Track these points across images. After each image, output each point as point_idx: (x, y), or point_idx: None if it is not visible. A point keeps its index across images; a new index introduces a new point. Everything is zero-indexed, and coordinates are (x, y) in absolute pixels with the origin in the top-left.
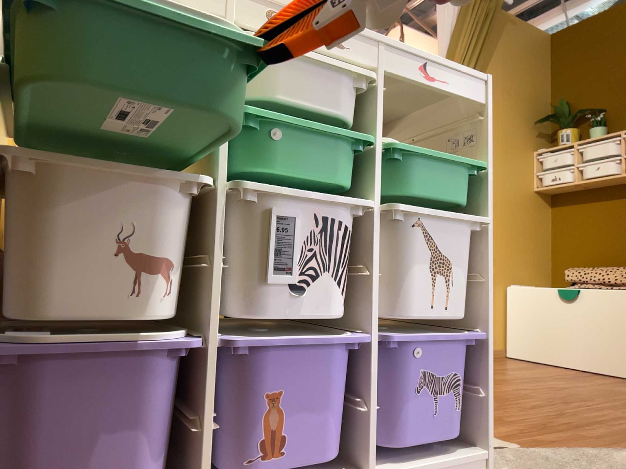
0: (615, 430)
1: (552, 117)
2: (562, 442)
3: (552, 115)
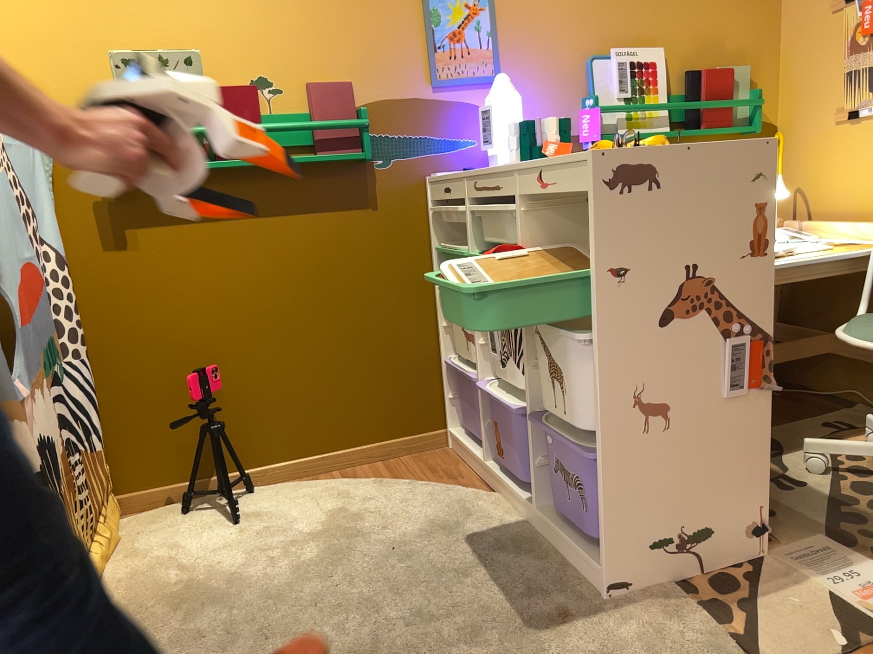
0: None
1: None
2: None
3: None
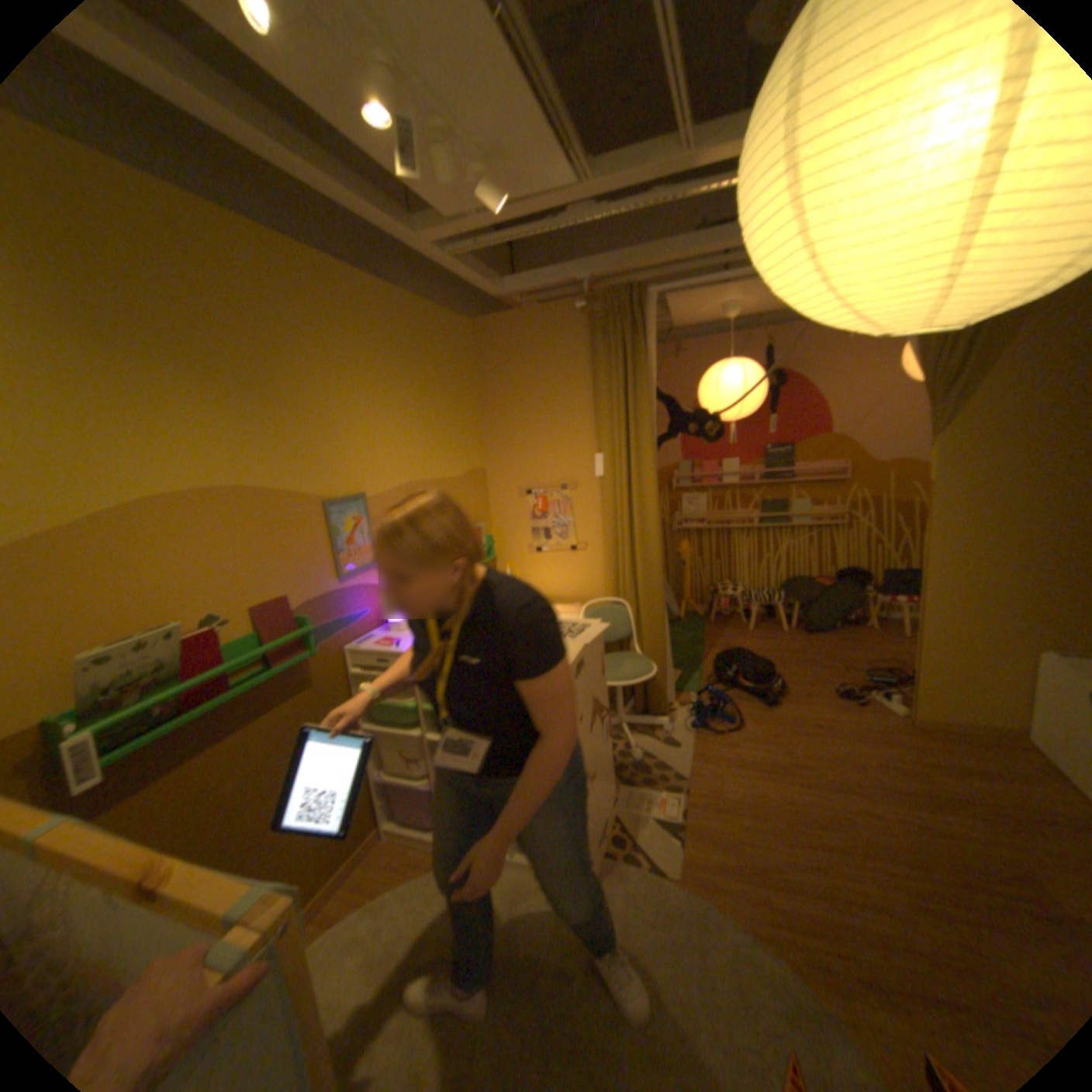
0: (818, 924)
1: None
2: (723, 903)
3: None
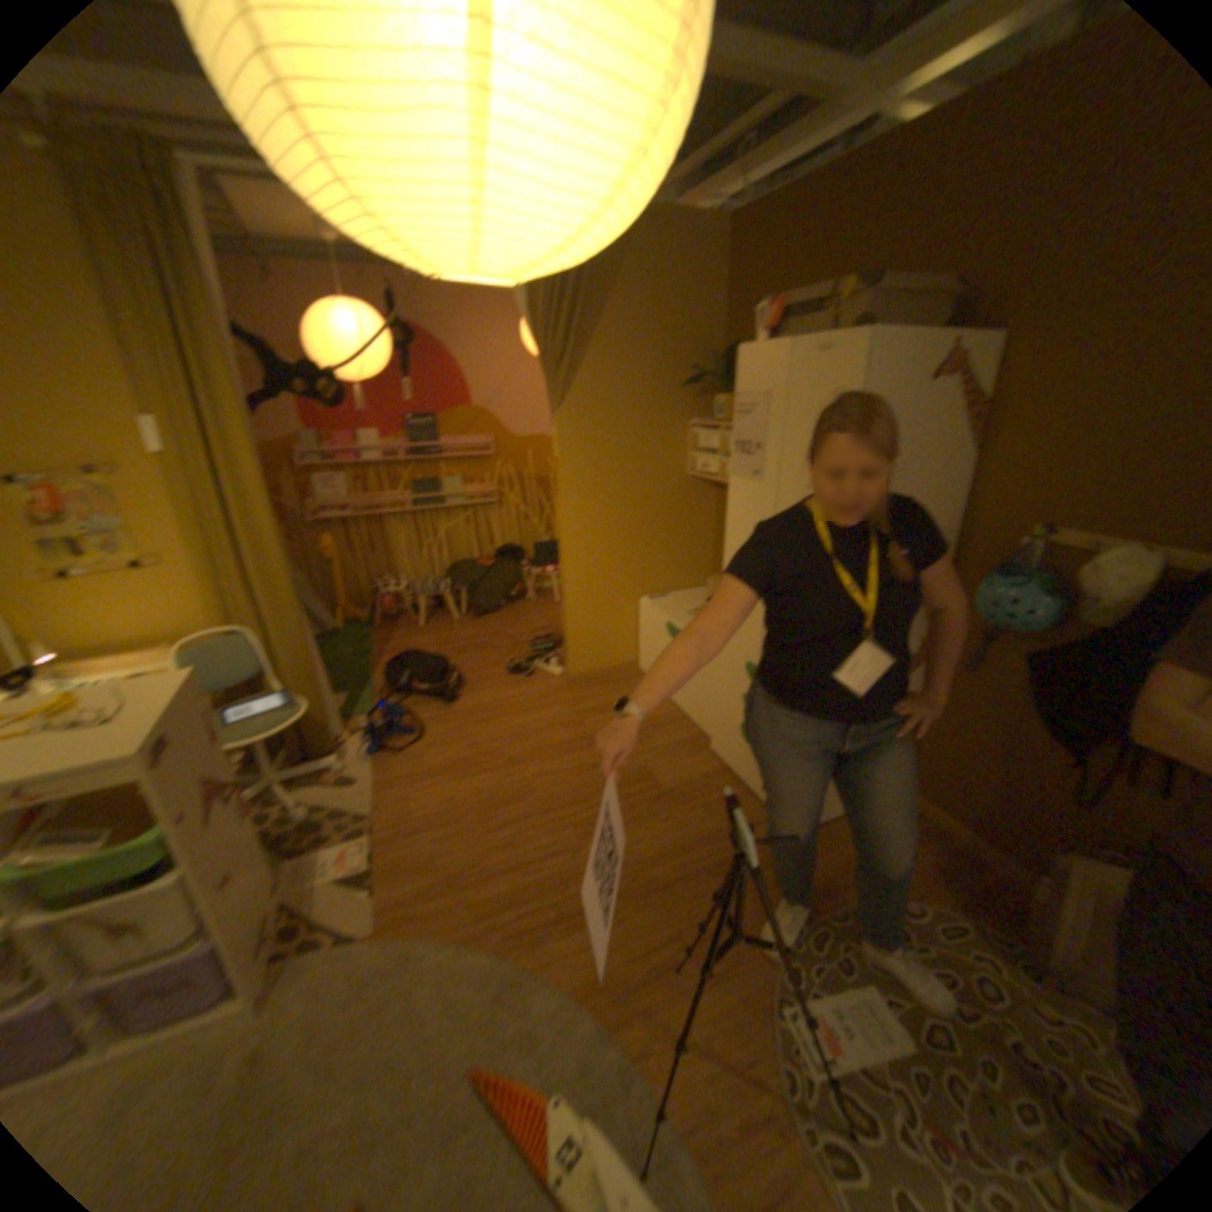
0: (508, 898)
1: (710, 376)
2: (420, 932)
3: (716, 366)
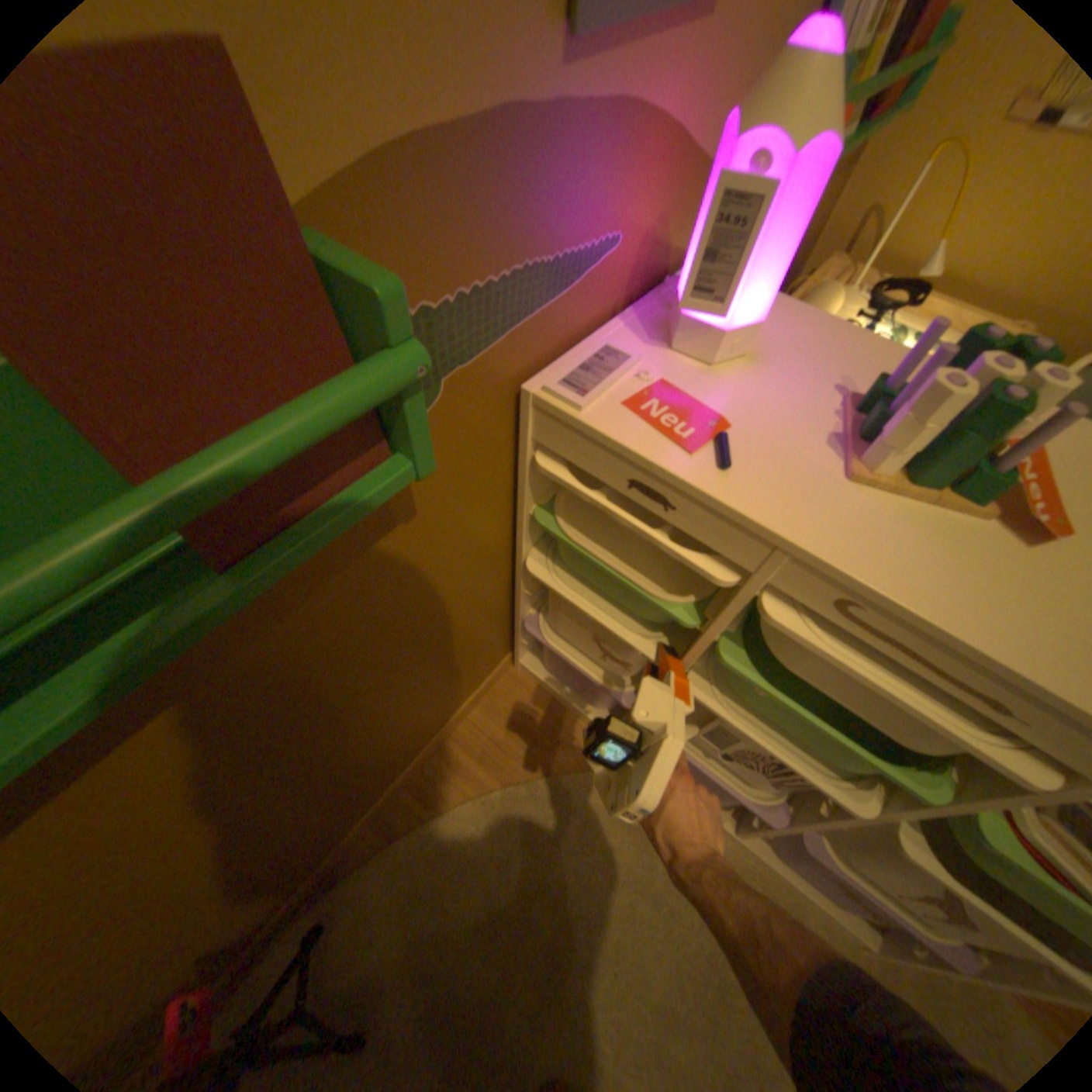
0: None
1: None
2: None
3: None
